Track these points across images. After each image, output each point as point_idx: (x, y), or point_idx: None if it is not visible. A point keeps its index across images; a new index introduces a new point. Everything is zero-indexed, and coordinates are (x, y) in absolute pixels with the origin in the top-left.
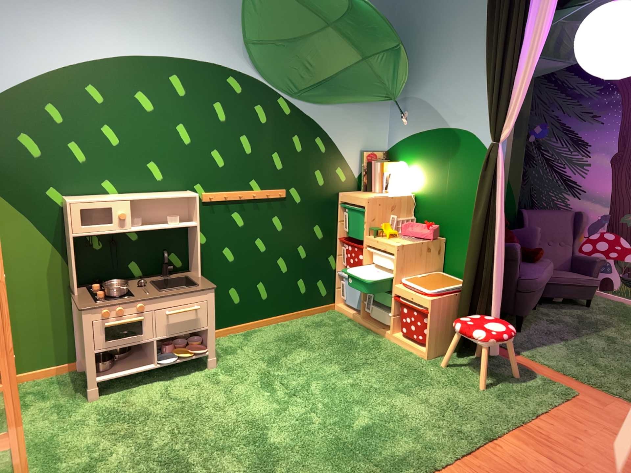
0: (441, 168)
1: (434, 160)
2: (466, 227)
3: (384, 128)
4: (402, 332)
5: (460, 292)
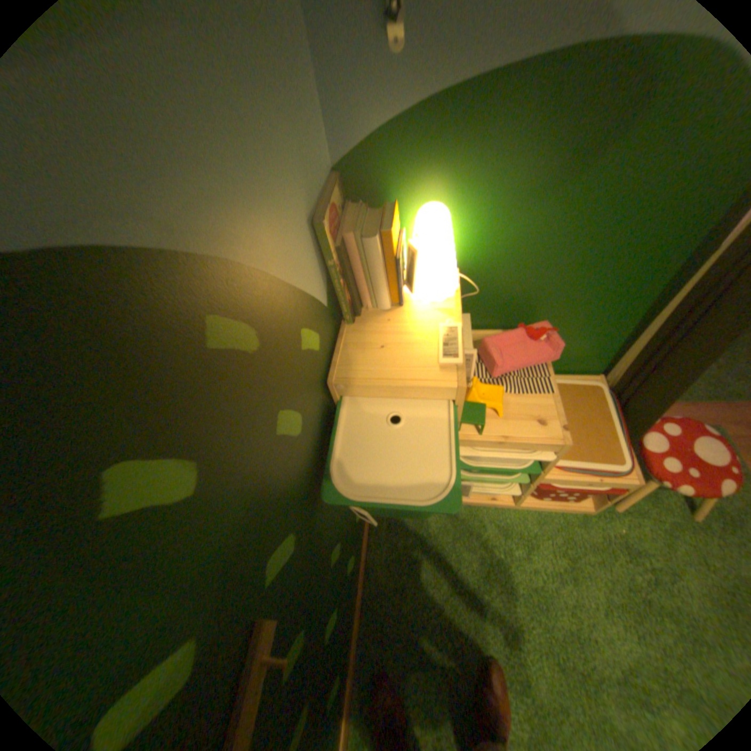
0: (554, 192)
1: (528, 172)
2: (600, 302)
3: (312, 88)
4: (537, 499)
5: (627, 420)
